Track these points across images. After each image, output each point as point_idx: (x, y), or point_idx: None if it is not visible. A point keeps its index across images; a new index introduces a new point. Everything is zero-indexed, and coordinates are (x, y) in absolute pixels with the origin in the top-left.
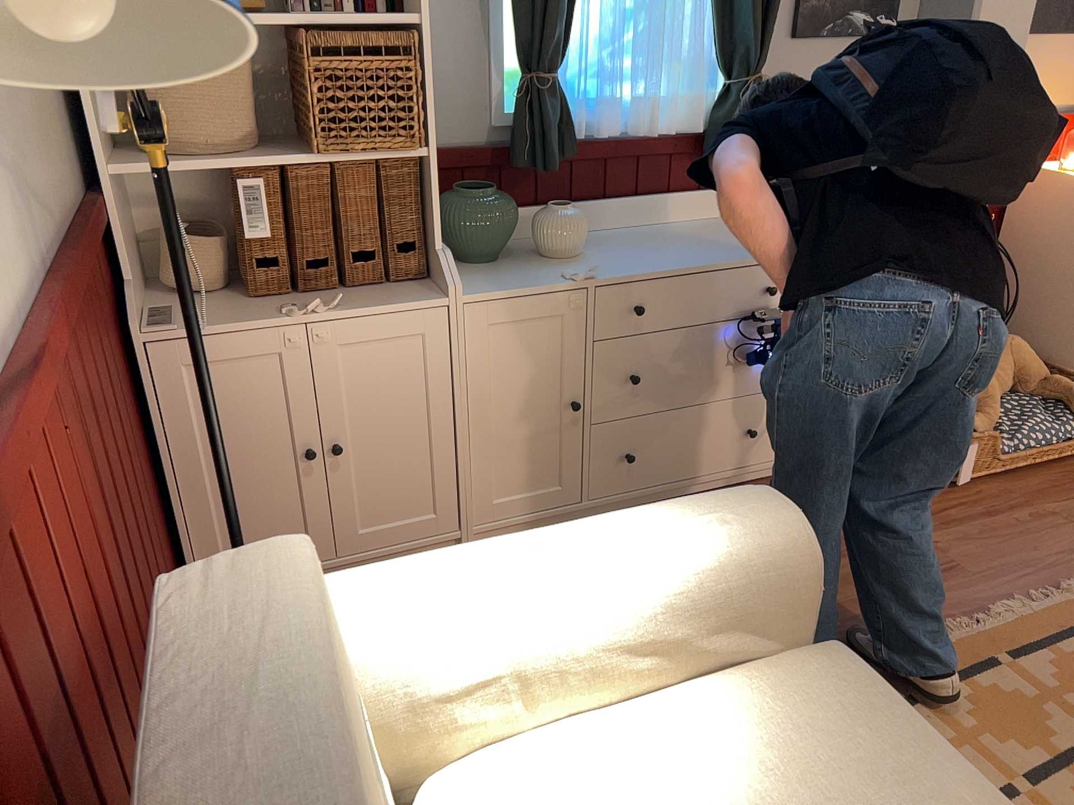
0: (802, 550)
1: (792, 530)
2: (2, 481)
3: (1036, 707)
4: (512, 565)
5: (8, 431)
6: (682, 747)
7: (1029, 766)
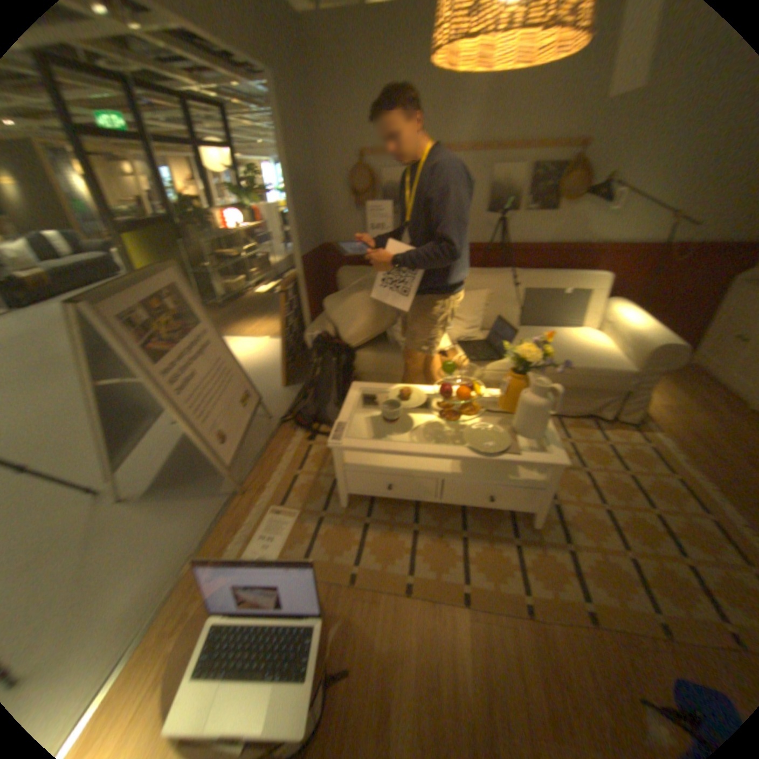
0: (658, 349)
1: (662, 344)
2: (609, 253)
3: (679, 508)
4: (639, 315)
5: (613, 247)
6: (602, 347)
7: (643, 484)
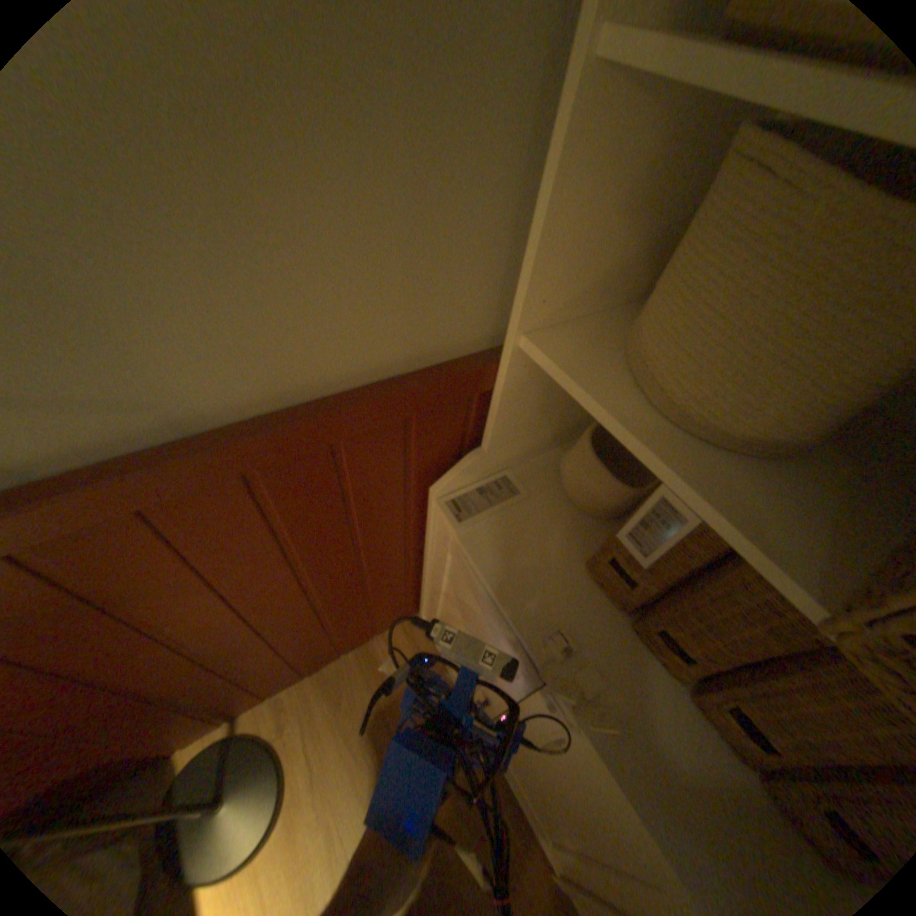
0: None
1: None
2: None
3: None
4: None
5: None
6: None
7: None
